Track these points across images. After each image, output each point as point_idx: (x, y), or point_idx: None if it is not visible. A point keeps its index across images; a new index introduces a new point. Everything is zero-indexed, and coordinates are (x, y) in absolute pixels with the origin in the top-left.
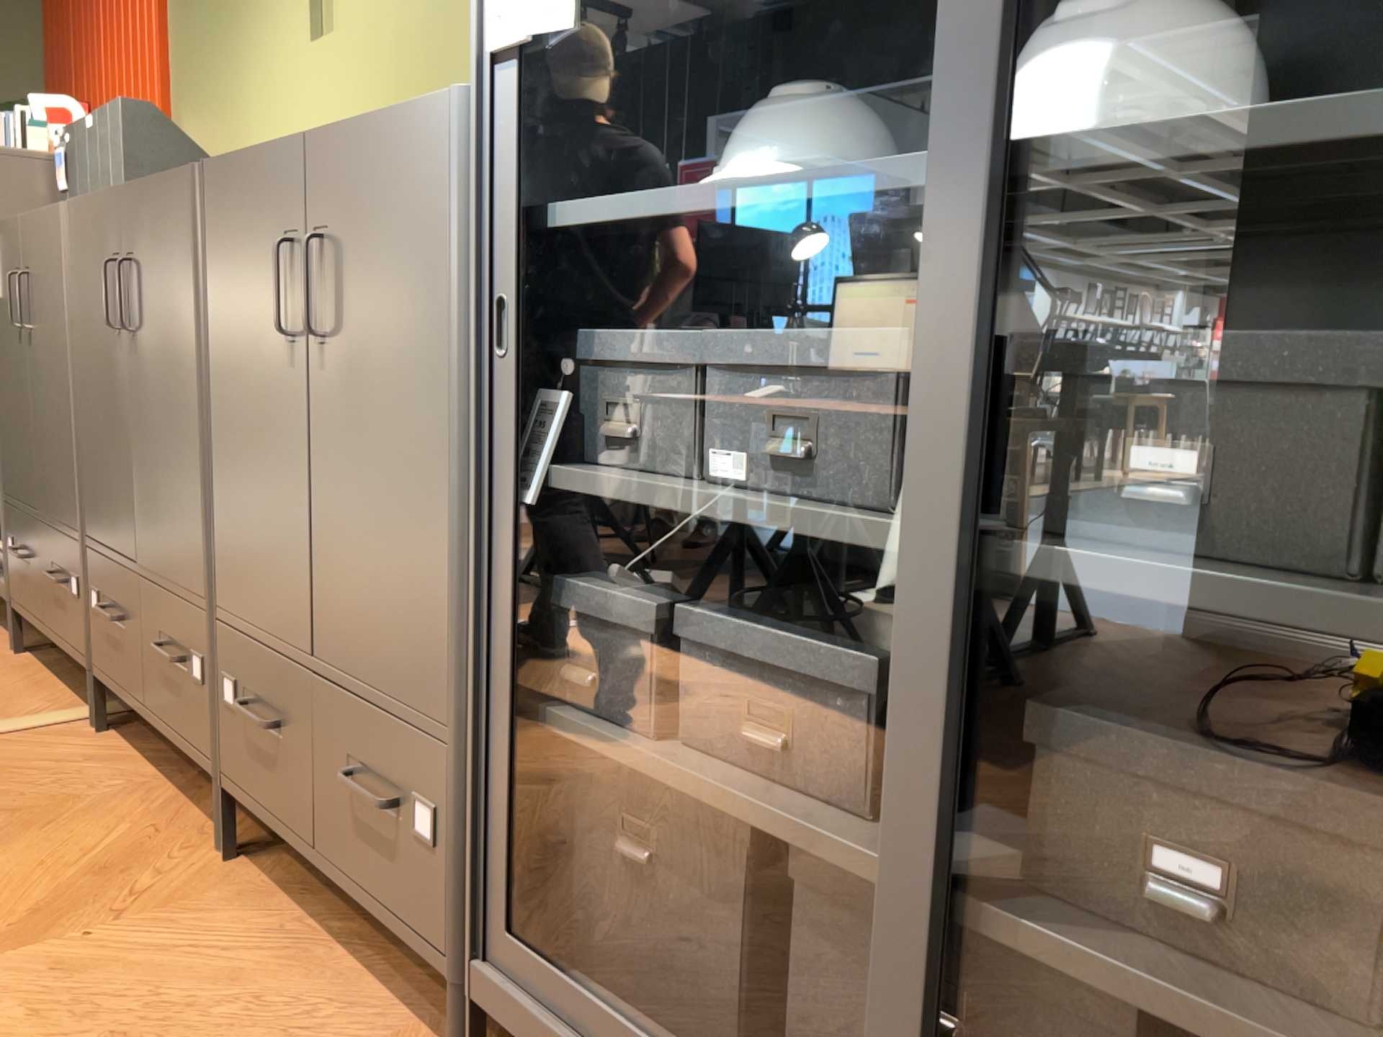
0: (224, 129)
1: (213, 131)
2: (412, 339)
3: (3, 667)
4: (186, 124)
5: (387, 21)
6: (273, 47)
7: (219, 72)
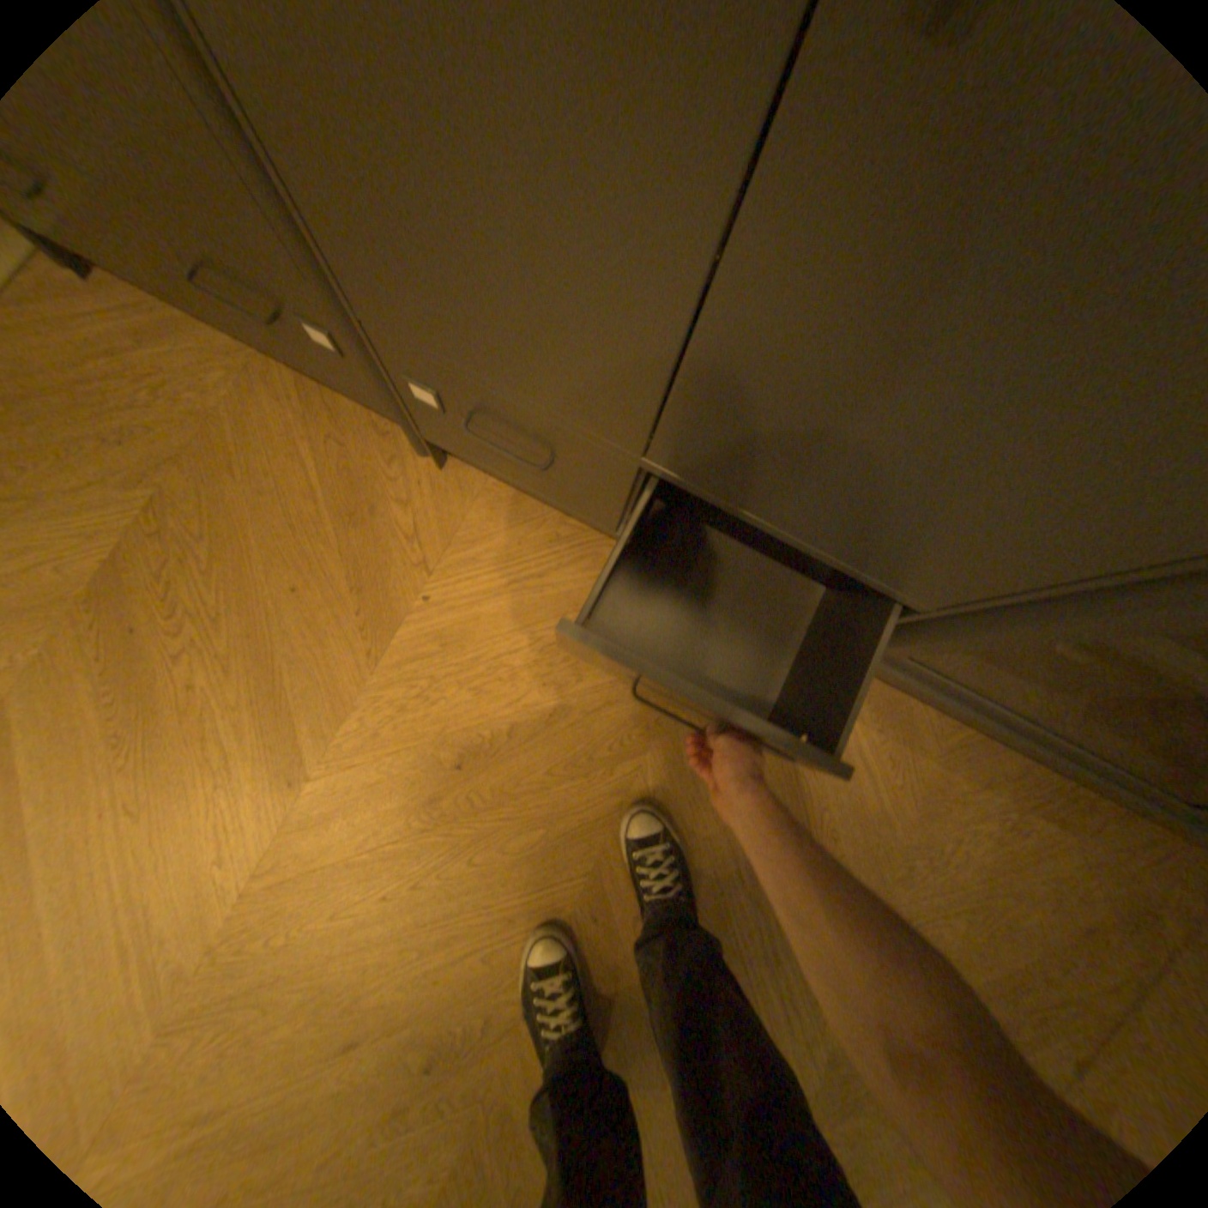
0: None
1: None
2: None
3: None
4: None
5: None
6: None
7: None
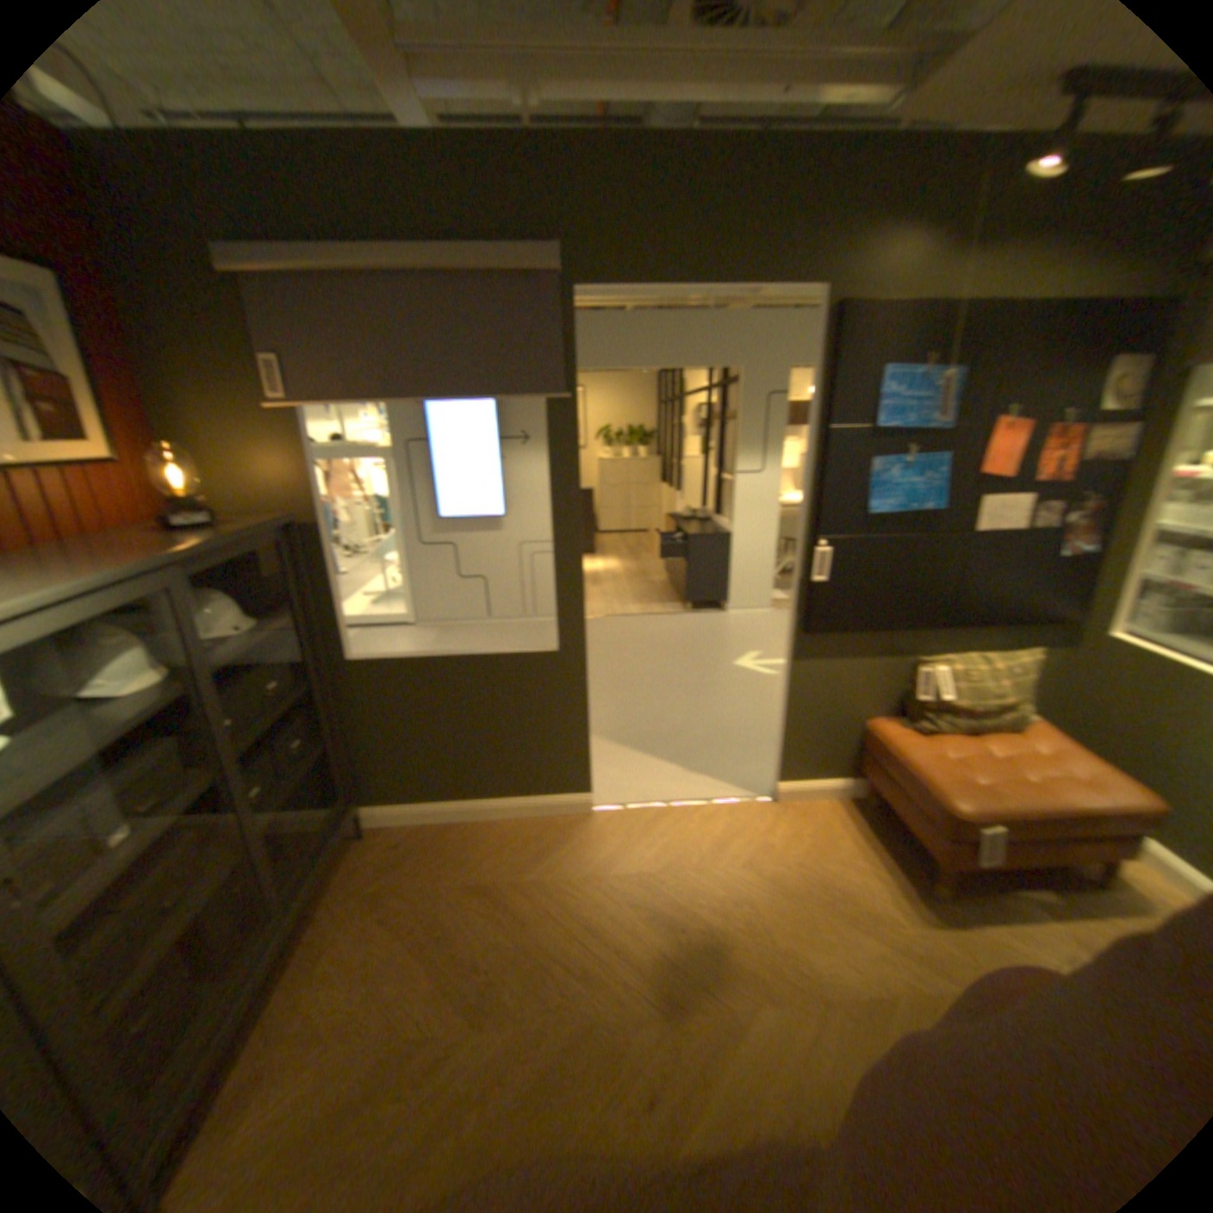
0: None
1: None
2: None
3: None
4: None
5: None
6: None
7: None
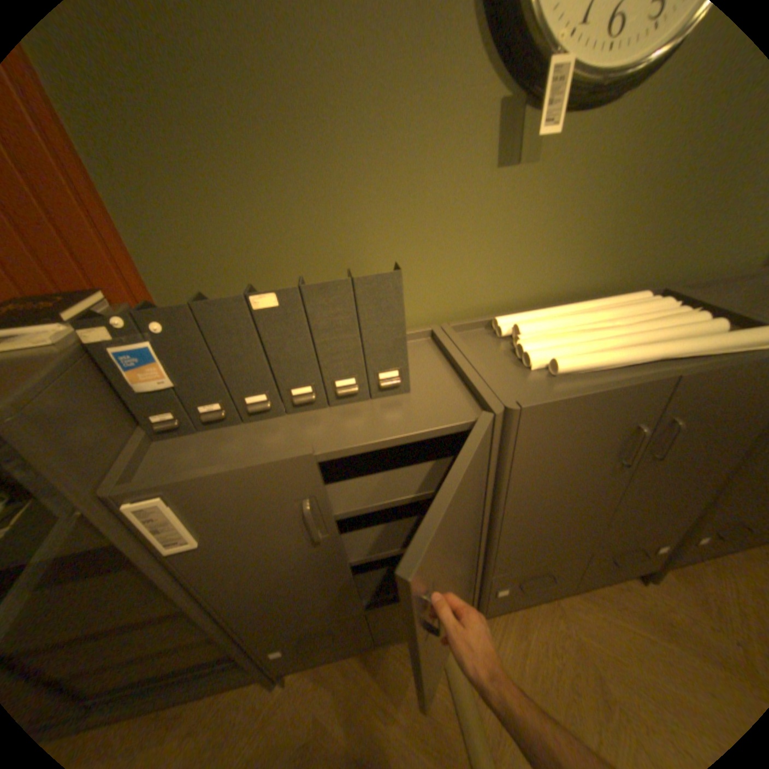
0: (298, 245)
1: (267, 247)
2: None
3: (309, 697)
4: (176, 240)
5: (620, 158)
6: (418, 161)
7: (270, 179)
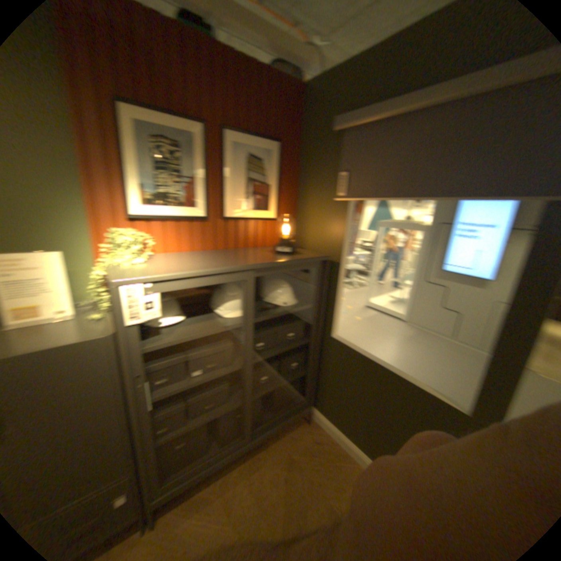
0: None
1: None
2: (87, 402)
3: None
4: None
5: None
6: None
7: None
